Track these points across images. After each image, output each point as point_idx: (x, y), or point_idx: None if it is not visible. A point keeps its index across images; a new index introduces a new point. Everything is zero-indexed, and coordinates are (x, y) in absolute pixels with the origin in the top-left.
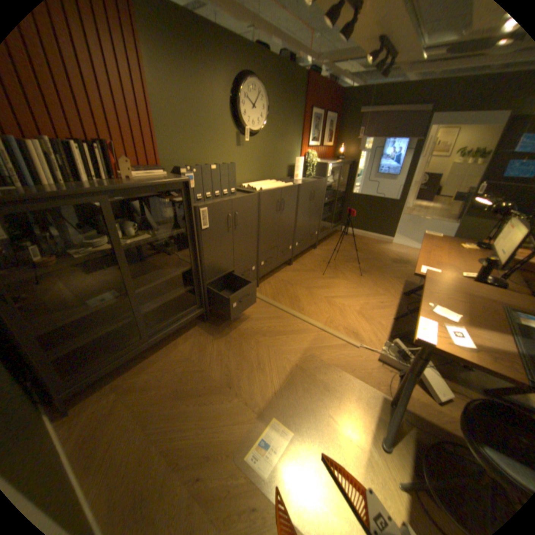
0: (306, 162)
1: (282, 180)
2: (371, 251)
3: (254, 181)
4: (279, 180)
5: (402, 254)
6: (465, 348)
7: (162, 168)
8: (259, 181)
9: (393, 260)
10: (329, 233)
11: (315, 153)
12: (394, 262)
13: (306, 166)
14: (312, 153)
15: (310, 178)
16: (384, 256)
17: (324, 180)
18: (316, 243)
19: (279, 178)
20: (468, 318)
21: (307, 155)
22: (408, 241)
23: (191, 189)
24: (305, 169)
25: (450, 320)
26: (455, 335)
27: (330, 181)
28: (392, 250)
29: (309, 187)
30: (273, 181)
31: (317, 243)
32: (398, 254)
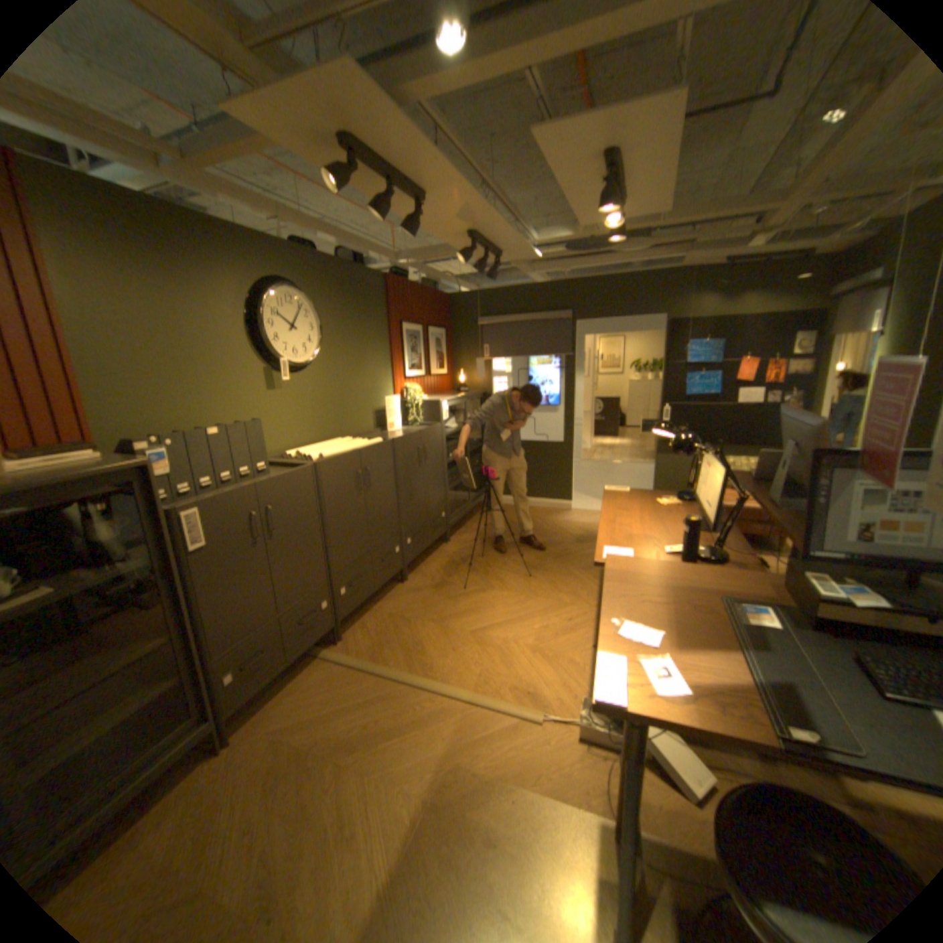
0: (405, 403)
1: (366, 435)
2: (541, 528)
3: (311, 444)
4: (362, 436)
5: (589, 526)
6: (675, 698)
7: (91, 445)
8: (322, 441)
9: (576, 538)
10: (468, 510)
11: (419, 388)
12: (579, 541)
13: (406, 409)
14: (412, 387)
15: (416, 426)
16: (562, 535)
17: (439, 427)
18: (447, 532)
19: (361, 432)
20: (673, 633)
21: (405, 392)
22: (595, 503)
23: (155, 479)
24: (406, 413)
25: (646, 645)
26: (657, 675)
27: (452, 427)
28: (573, 521)
29: (413, 441)
30: (346, 439)
31: (449, 531)
32: (582, 527)
